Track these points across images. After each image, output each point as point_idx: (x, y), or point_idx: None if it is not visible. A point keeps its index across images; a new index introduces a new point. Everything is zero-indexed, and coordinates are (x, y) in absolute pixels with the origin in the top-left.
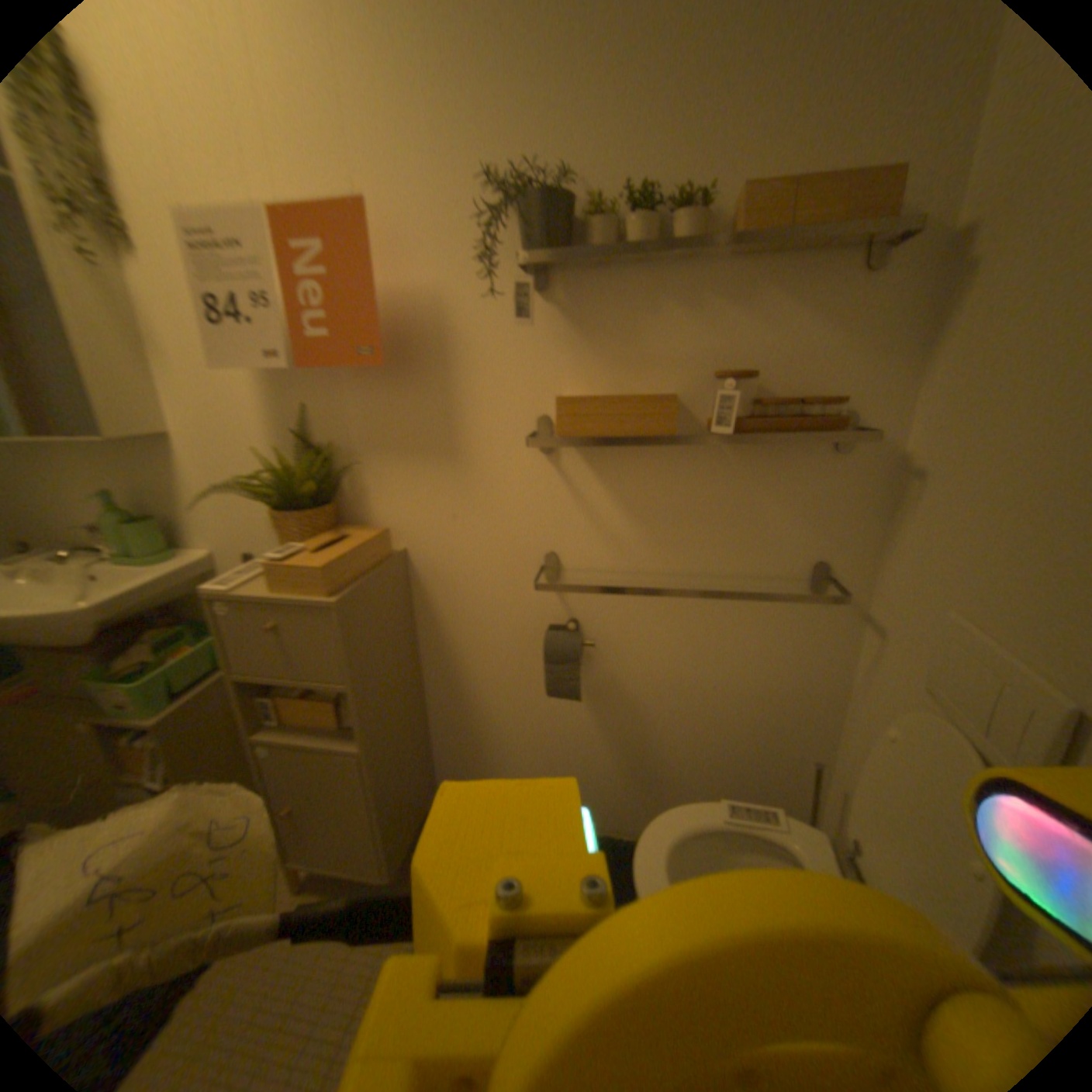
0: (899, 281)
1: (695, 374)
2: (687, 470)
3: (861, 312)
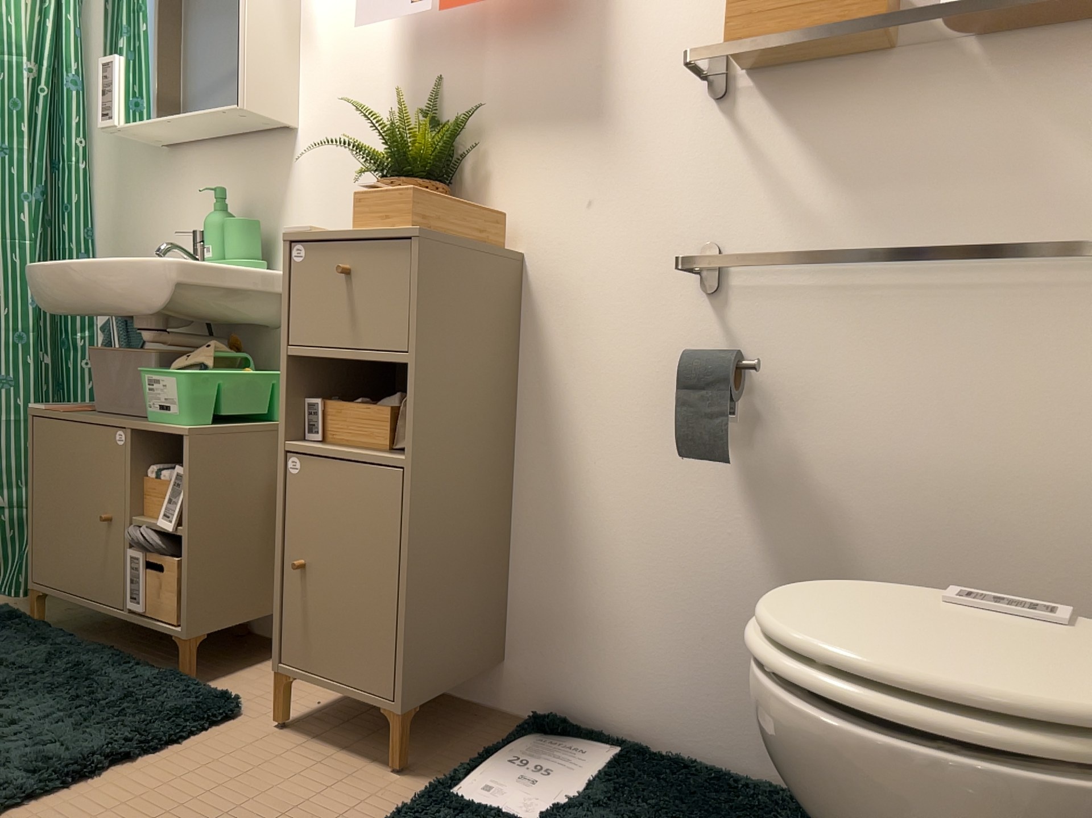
0: None
1: None
2: (906, 106)
3: None
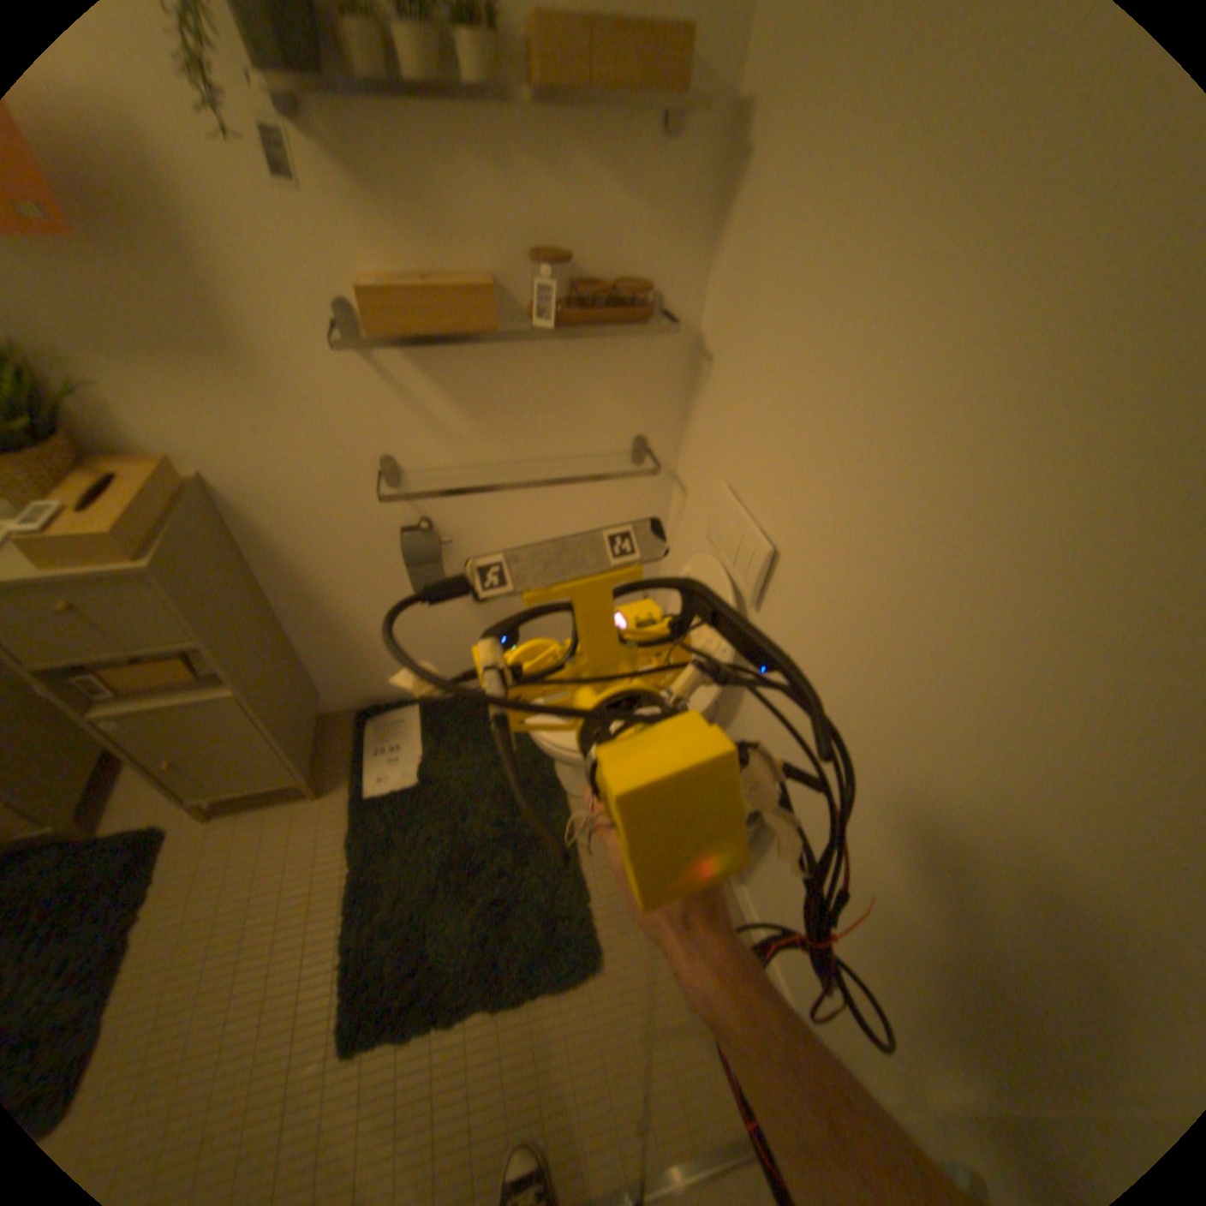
0: (690, 154)
1: (507, 249)
2: (513, 358)
3: (659, 188)
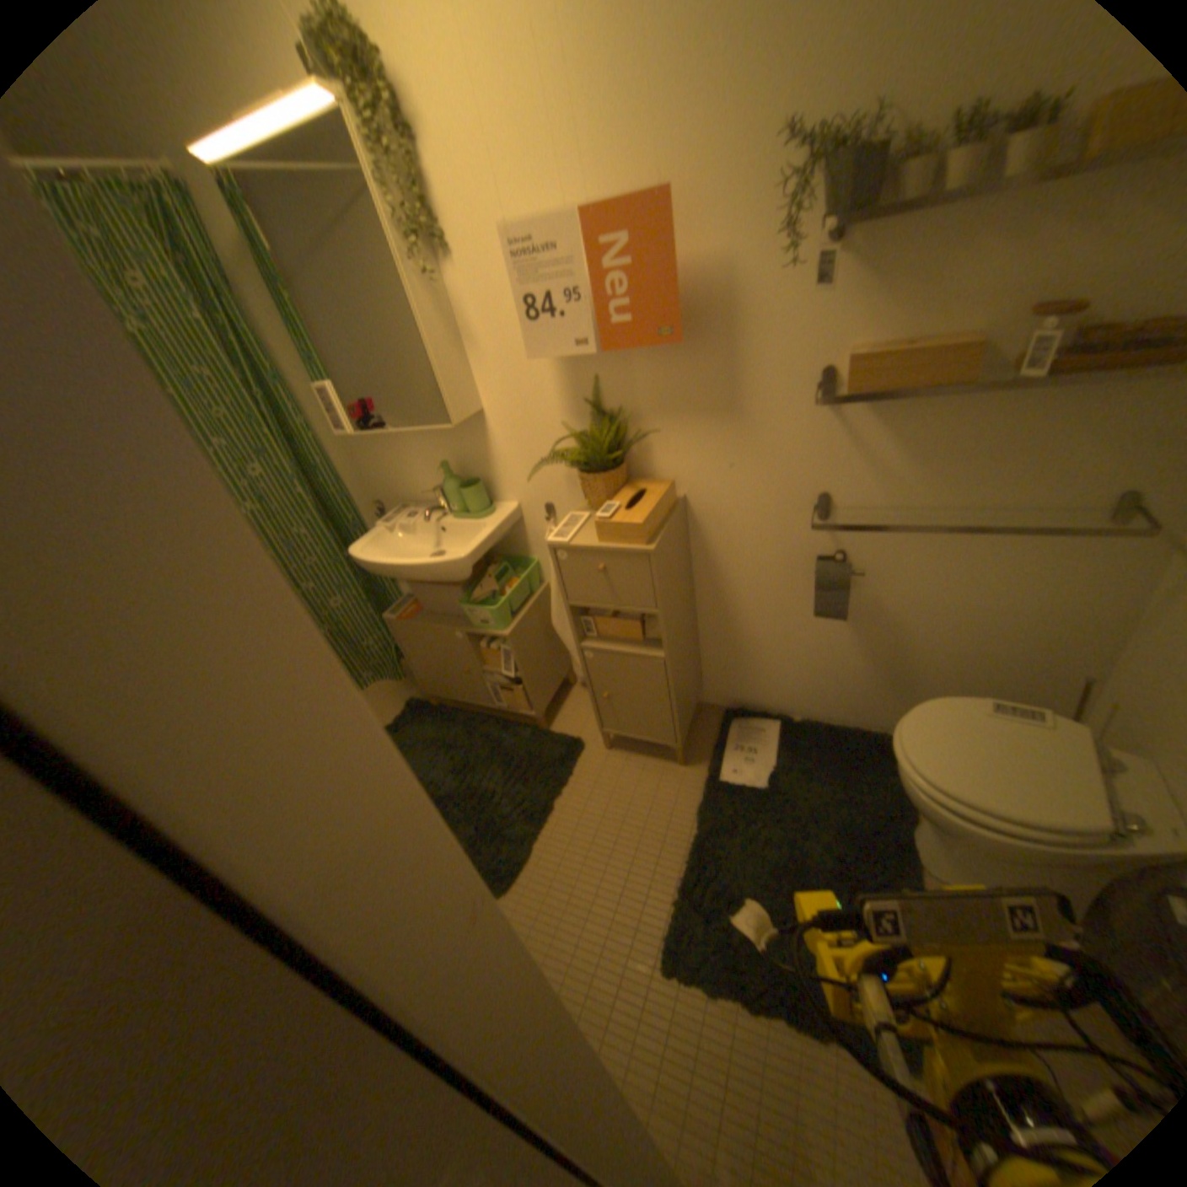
0: None
1: (1004, 310)
2: (981, 409)
3: None
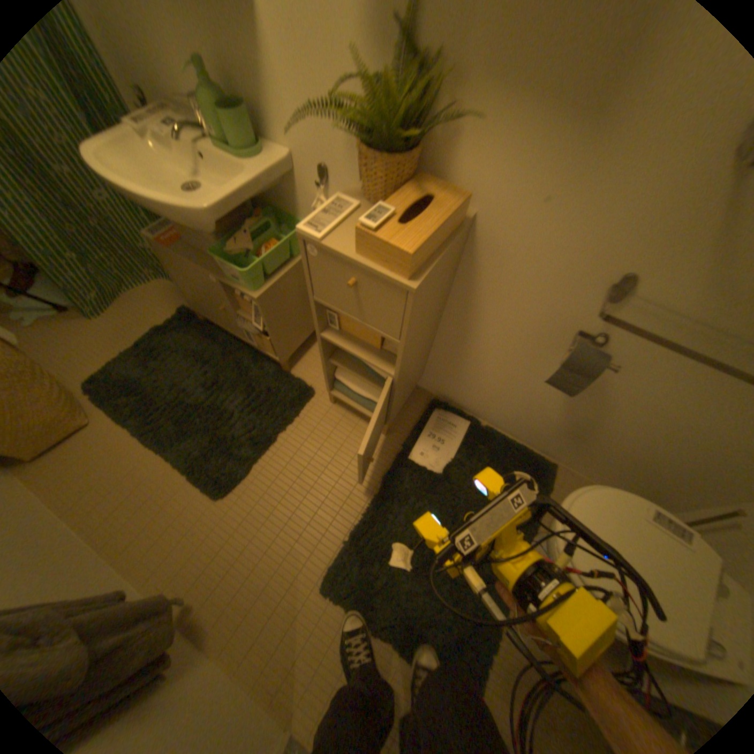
0: None
1: None
2: None
3: None
